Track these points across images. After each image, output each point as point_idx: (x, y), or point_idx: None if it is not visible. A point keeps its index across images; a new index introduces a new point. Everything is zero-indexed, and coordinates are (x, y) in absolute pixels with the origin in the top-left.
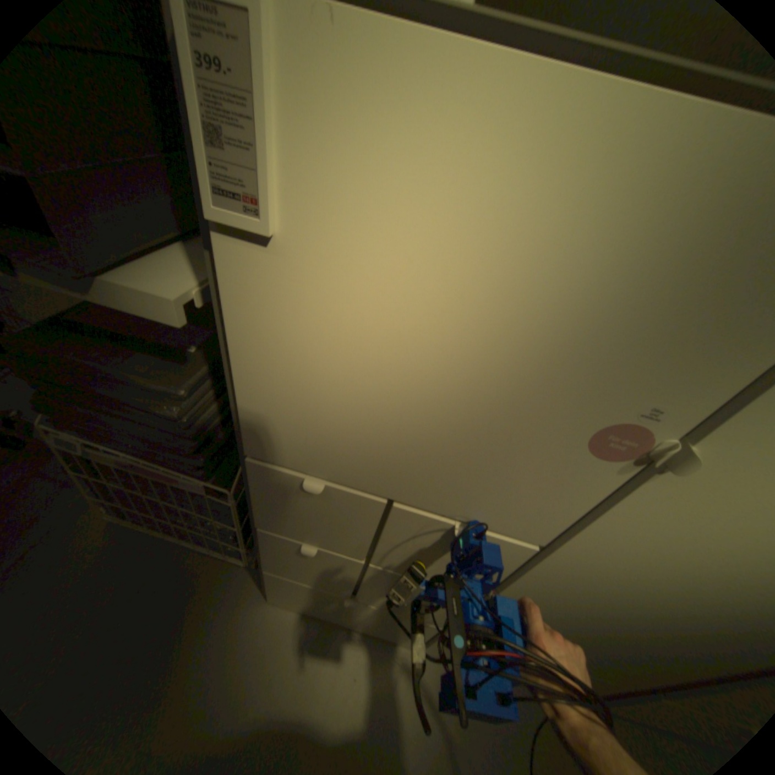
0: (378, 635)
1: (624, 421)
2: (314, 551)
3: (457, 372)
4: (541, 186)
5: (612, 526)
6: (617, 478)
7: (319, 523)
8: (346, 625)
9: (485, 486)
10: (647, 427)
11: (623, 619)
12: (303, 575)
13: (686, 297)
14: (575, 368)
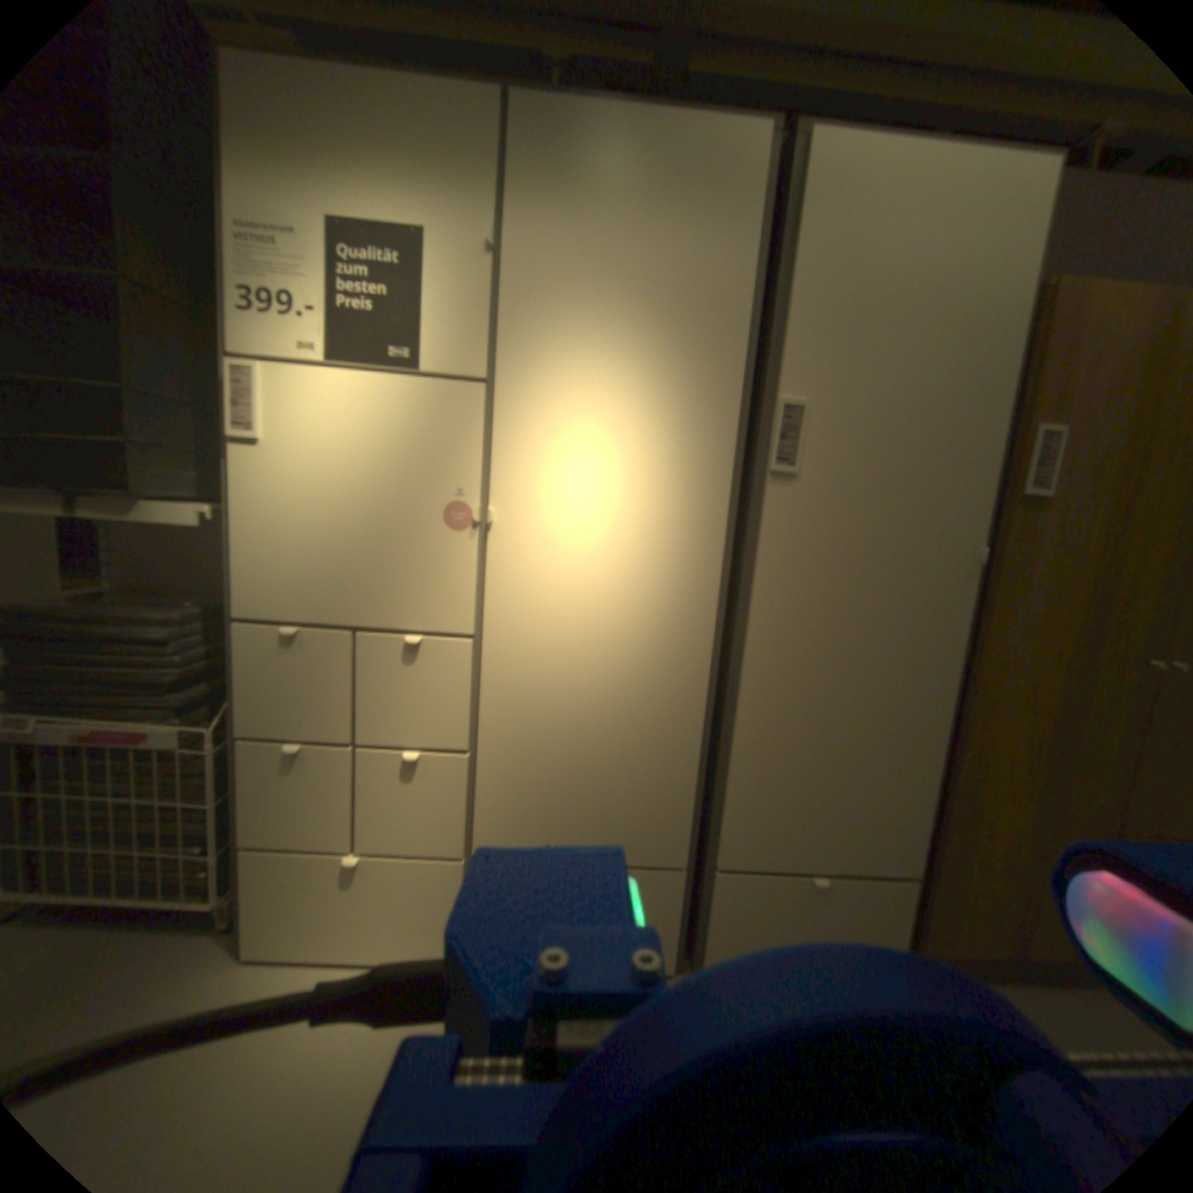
0: (400, 955)
1: (450, 504)
2: (296, 750)
3: (360, 497)
4: (362, 408)
5: (496, 592)
6: (474, 549)
7: (298, 698)
8: (356, 953)
9: (409, 586)
10: (461, 505)
11: (577, 716)
12: (288, 829)
13: (432, 437)
14: (412, 480)
